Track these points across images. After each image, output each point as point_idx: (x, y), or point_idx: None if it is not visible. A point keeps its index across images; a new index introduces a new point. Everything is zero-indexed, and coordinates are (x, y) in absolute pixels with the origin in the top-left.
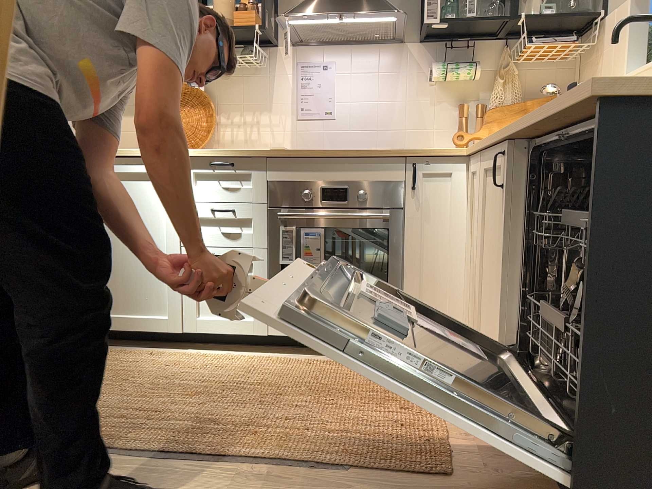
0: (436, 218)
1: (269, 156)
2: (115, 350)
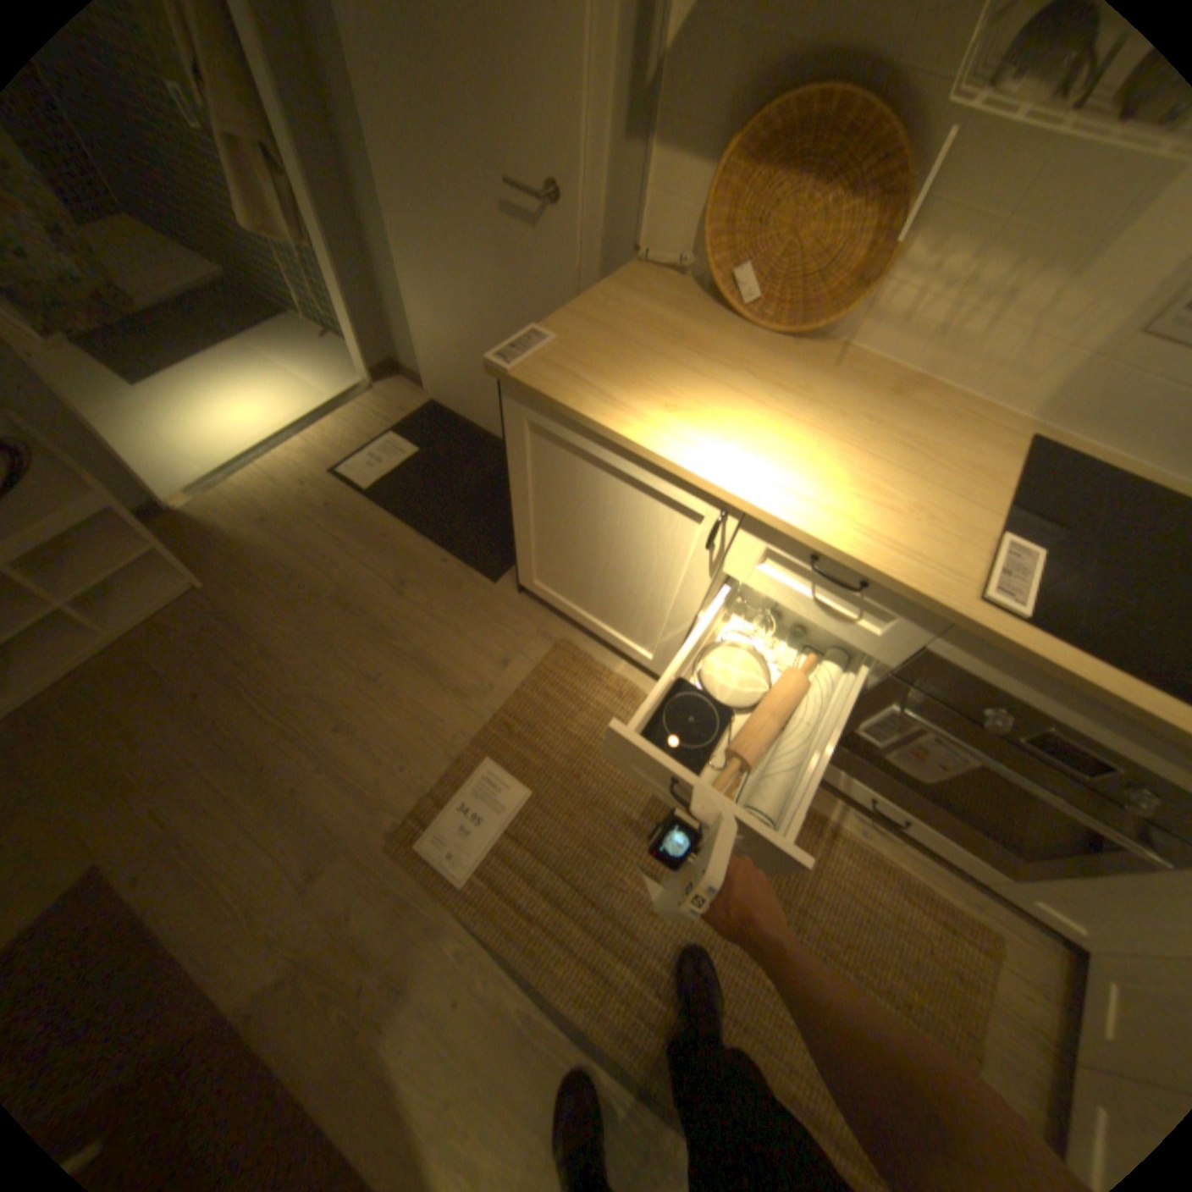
0: None
1: (970, 629)
2: (580, 645)
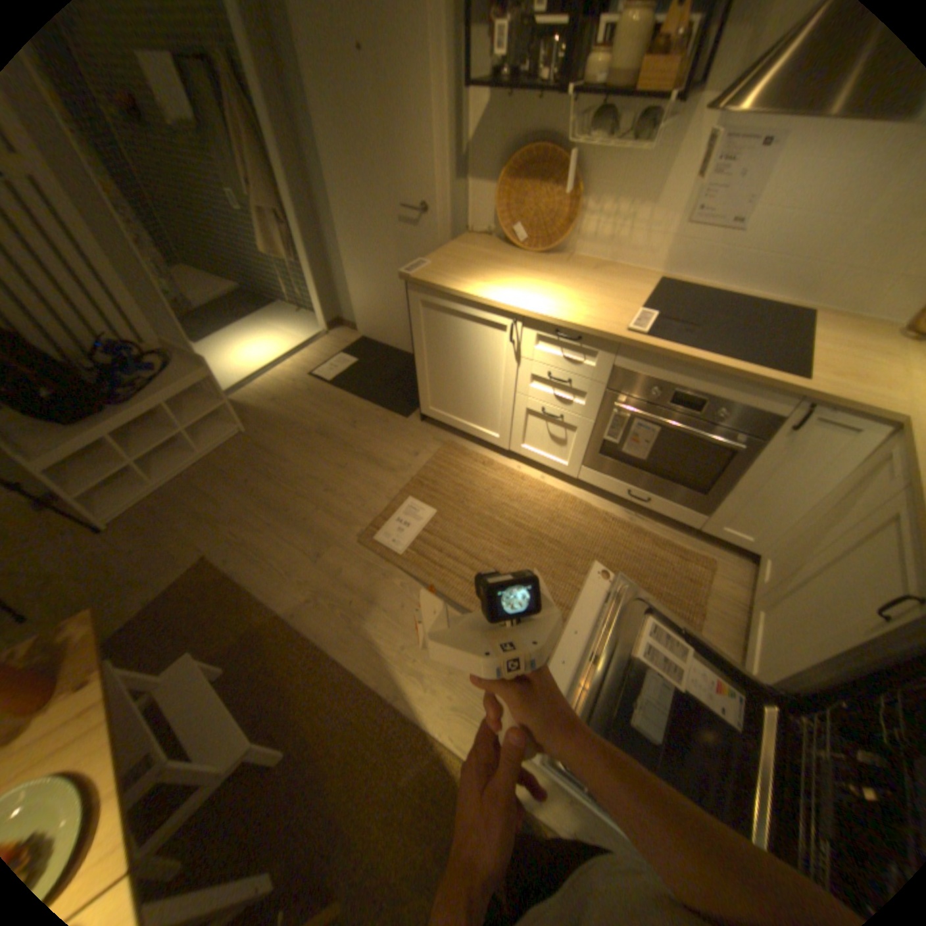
0: (802, 461)
1: (622, 343)
2: (457, 443)
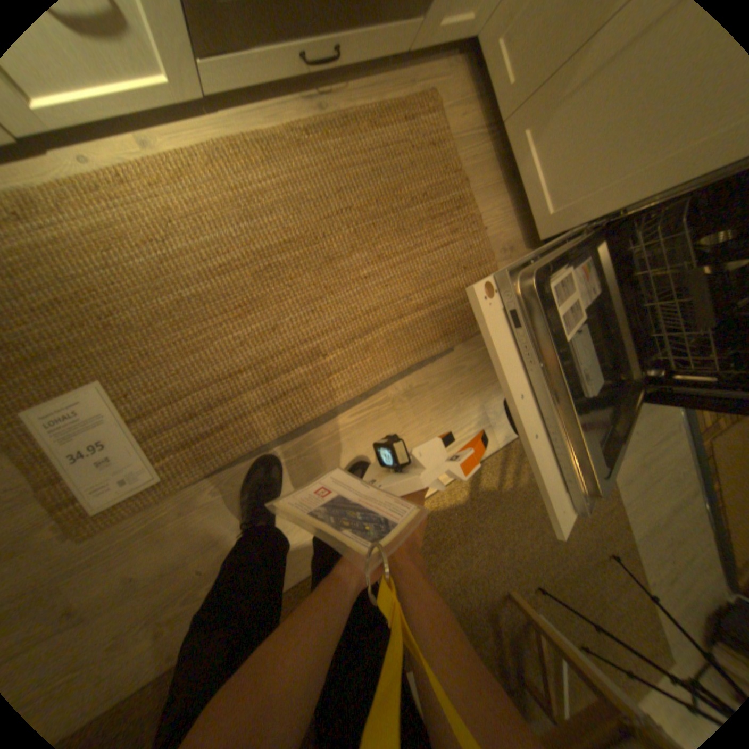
0: None
1: None
2: None
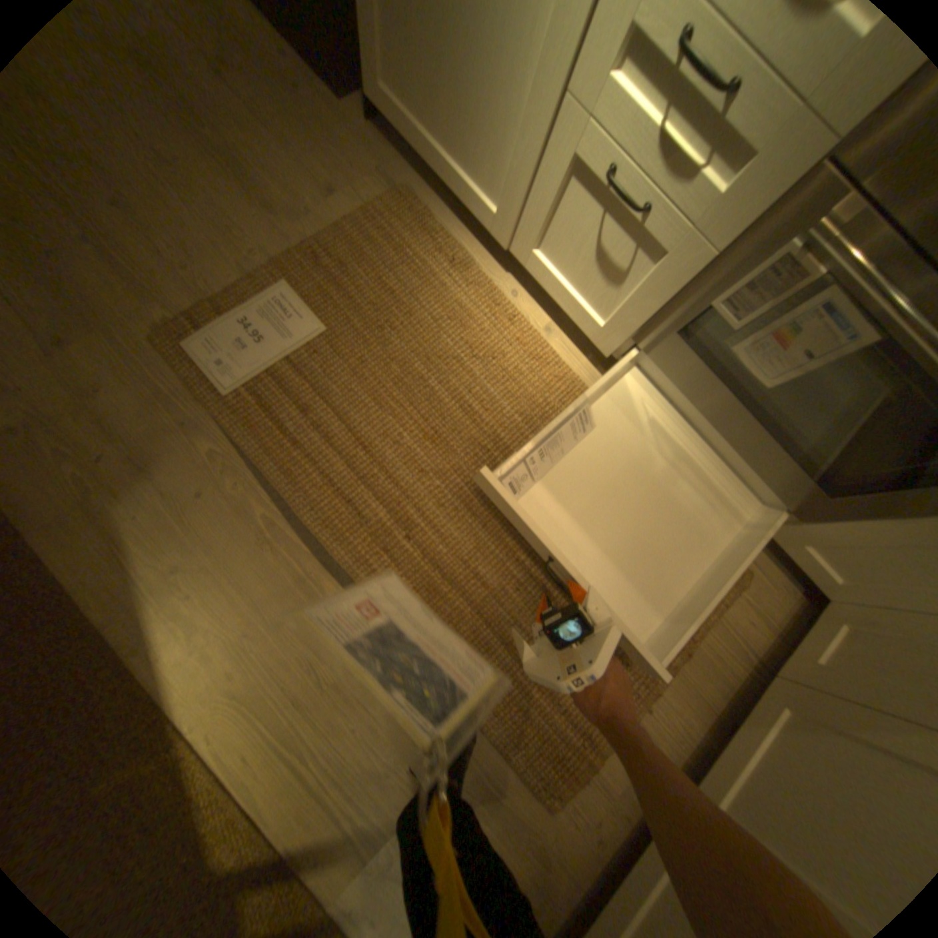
0: None
1: None
2: (423, 198)
